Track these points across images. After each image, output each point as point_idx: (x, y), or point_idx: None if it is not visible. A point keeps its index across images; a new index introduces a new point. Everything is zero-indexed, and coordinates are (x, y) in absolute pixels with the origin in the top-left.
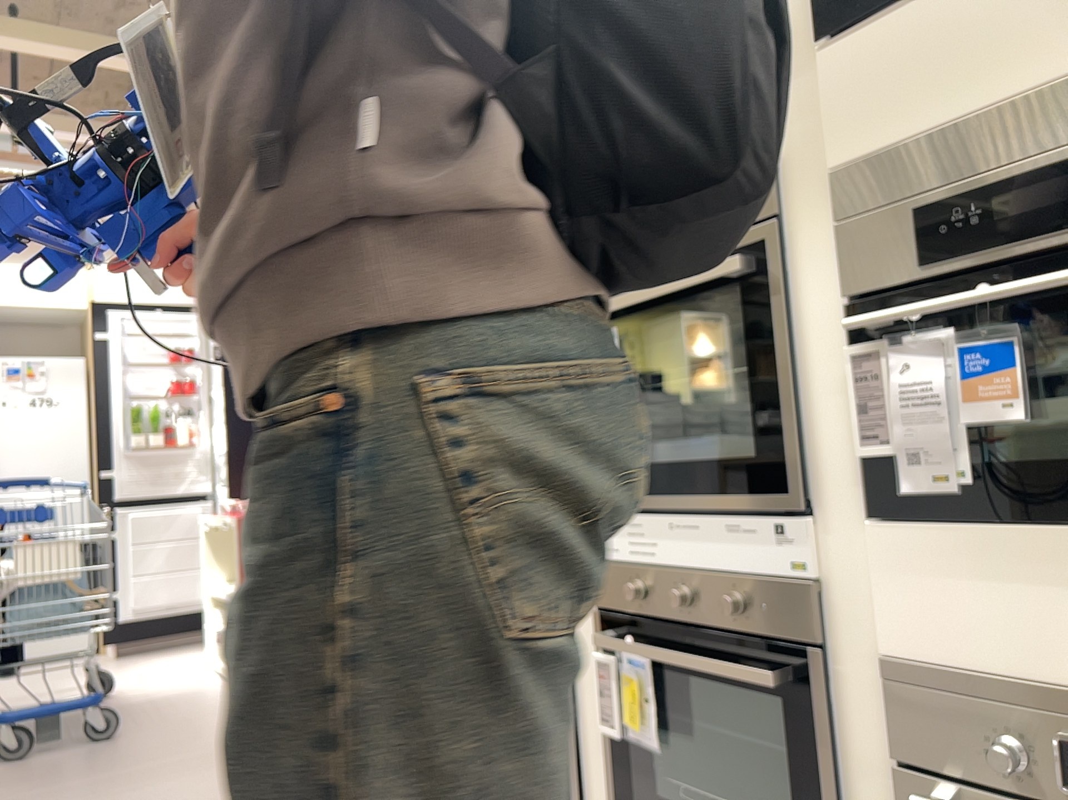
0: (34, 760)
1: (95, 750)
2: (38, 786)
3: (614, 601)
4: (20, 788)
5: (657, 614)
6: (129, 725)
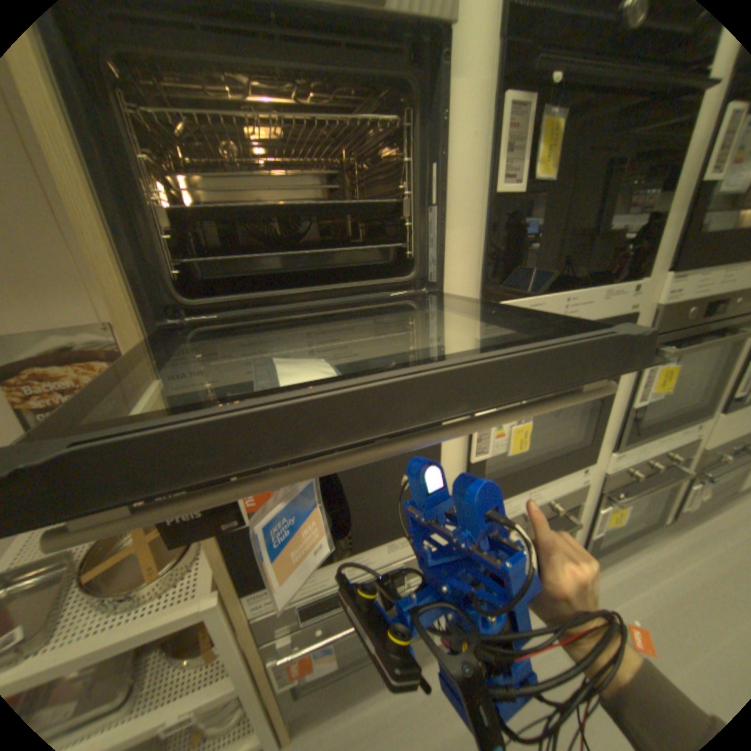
0: None
1: None
2: None
3: (619, 486)
4: None
5: (638, 479)
6: None
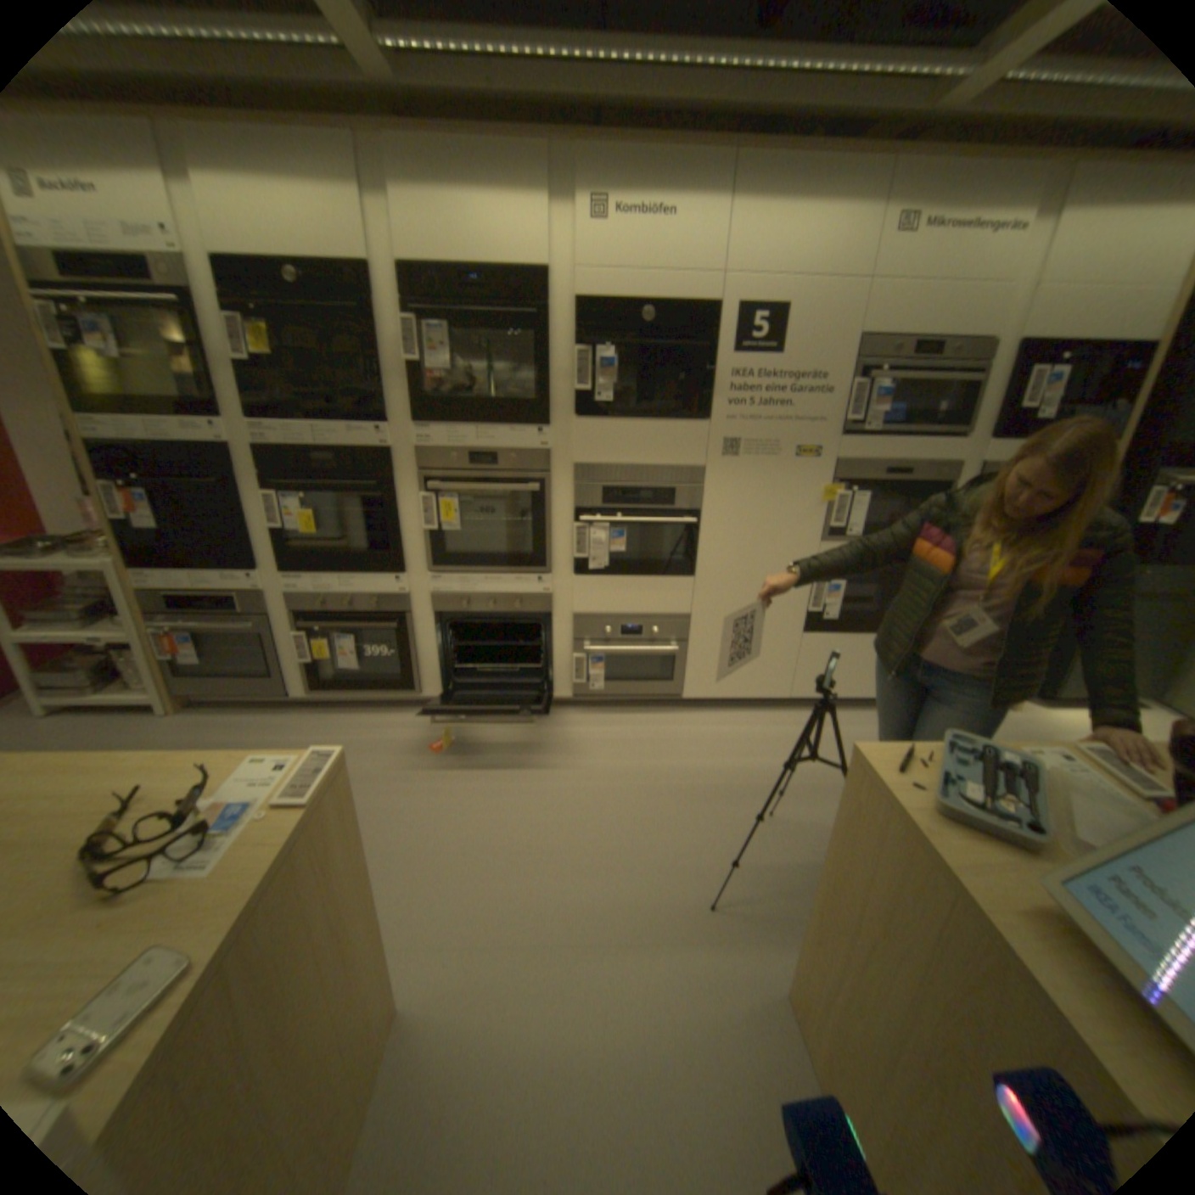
0: None
1: None
2: None
3: (448, 610)
4: None
5: (474, 612)
6: None
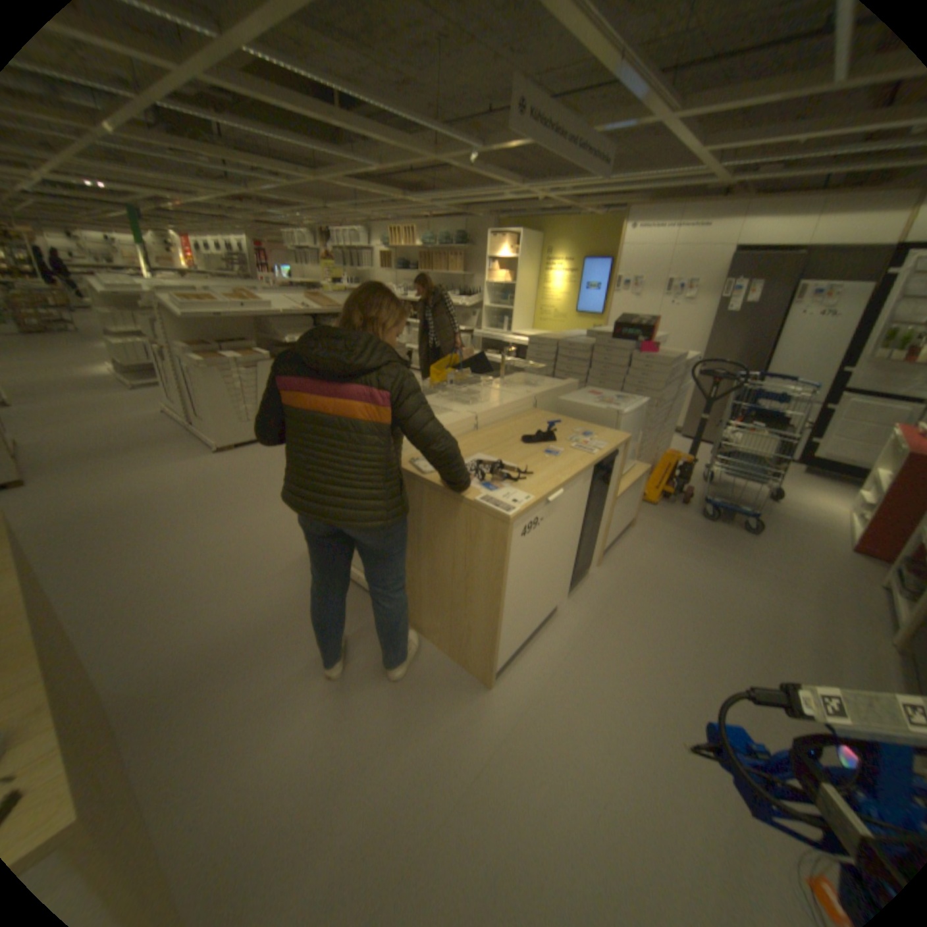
0: (718, 528)
1: (744, 541)
2: (709, 545)
3: None
4: (702, 541)
5: None
6: (771, 534)
